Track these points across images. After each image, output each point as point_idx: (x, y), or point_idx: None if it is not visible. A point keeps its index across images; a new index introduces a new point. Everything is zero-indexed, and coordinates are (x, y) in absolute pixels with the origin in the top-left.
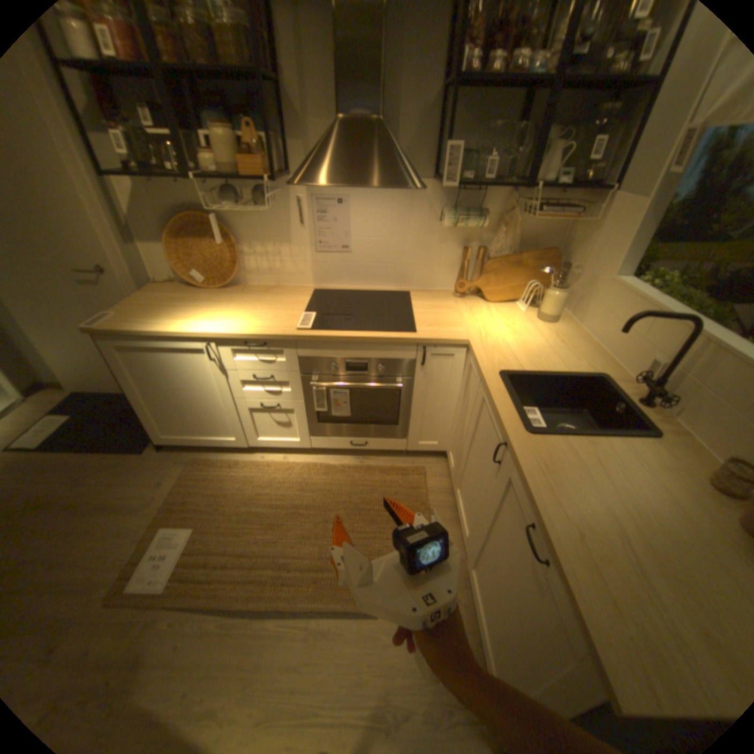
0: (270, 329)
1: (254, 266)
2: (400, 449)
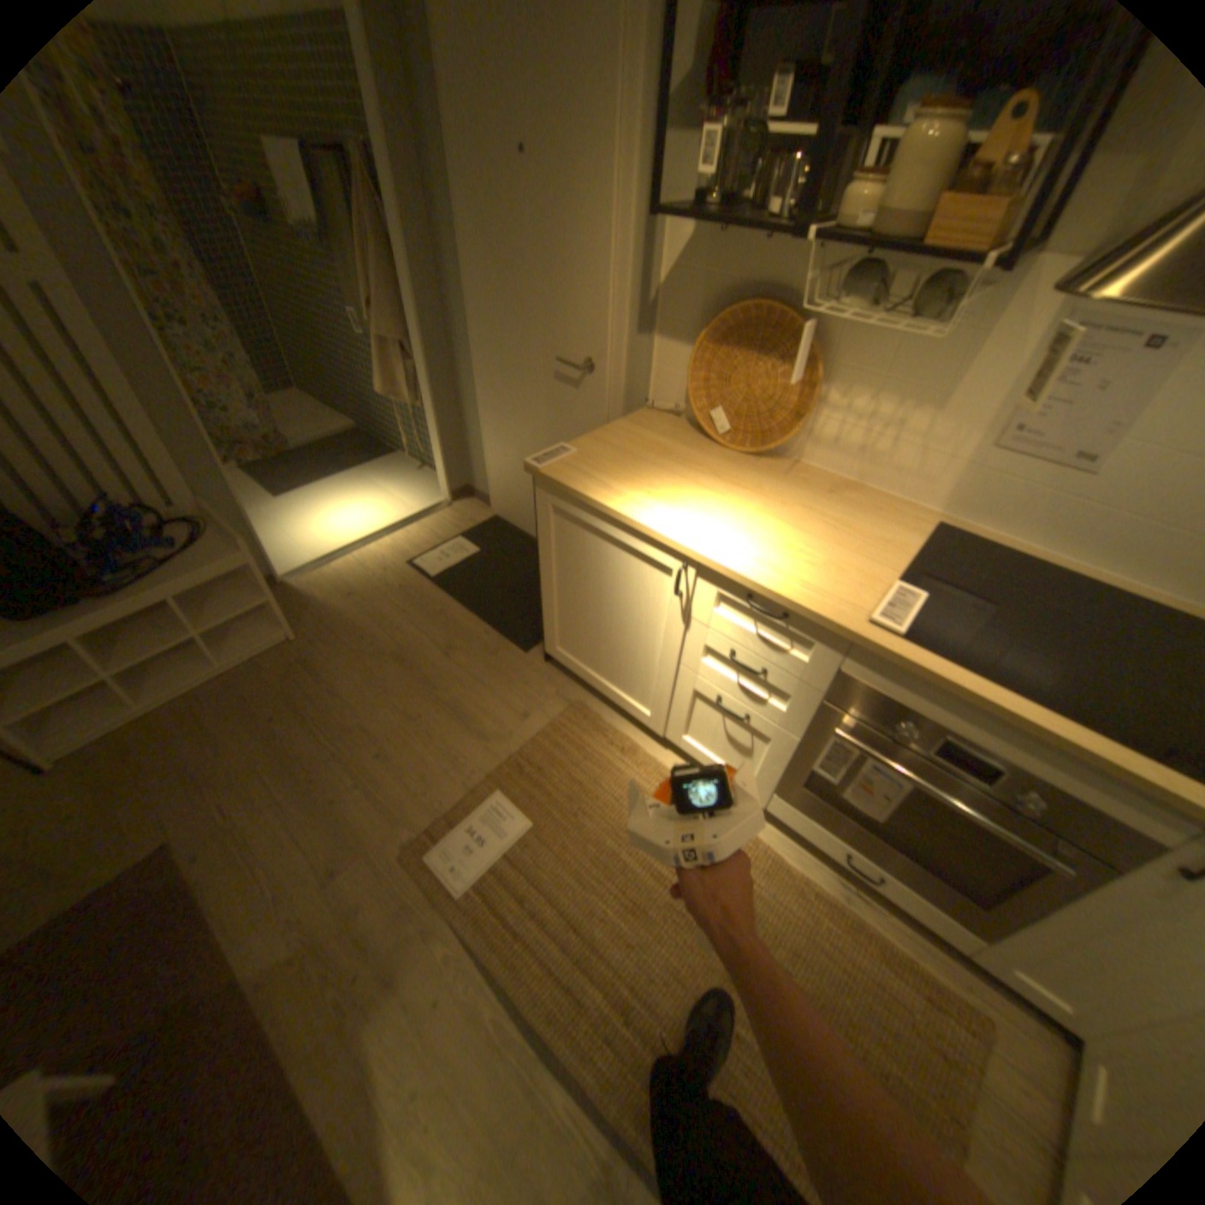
0: (811, 595)
1: (830, 432)
2: (957, 948)
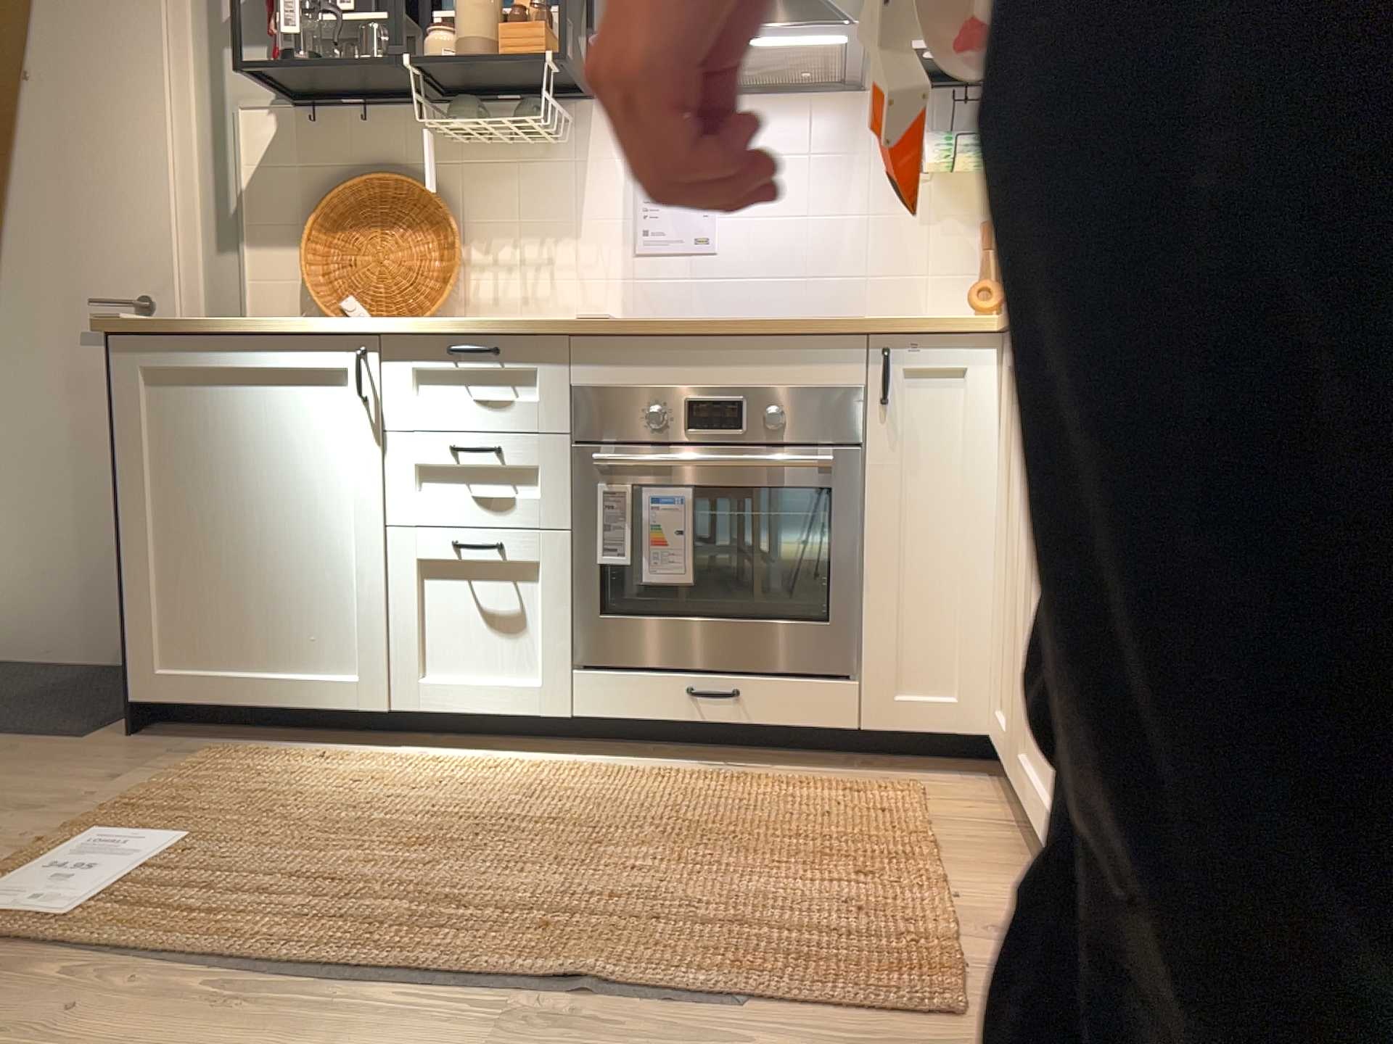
0: (512, 321)
1: (484, 294)
2: (845, 726)
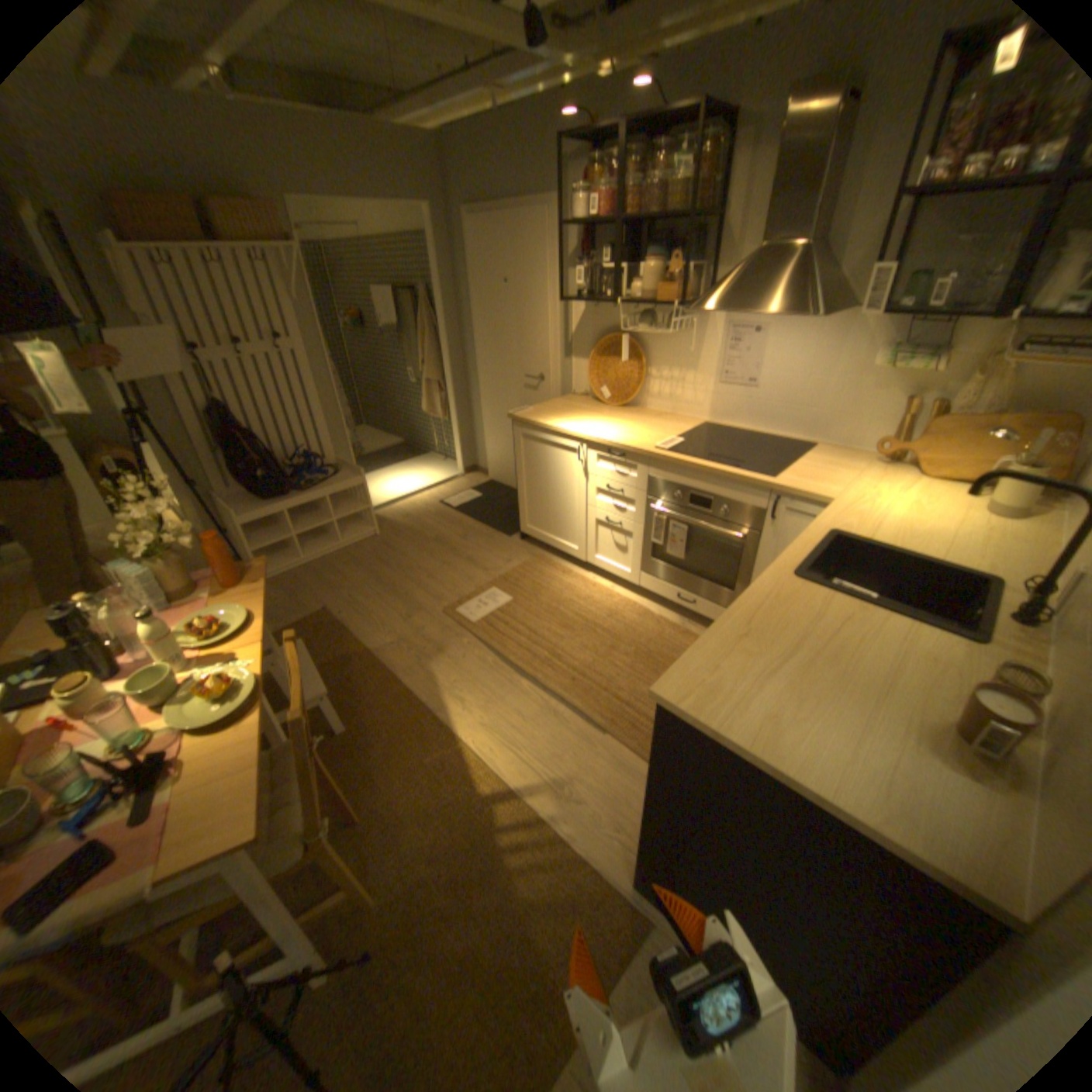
0: (631, 443)
1: (654, 391)
2: None
